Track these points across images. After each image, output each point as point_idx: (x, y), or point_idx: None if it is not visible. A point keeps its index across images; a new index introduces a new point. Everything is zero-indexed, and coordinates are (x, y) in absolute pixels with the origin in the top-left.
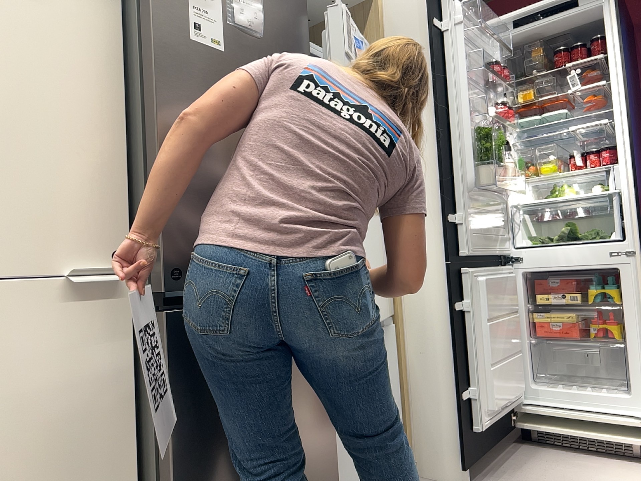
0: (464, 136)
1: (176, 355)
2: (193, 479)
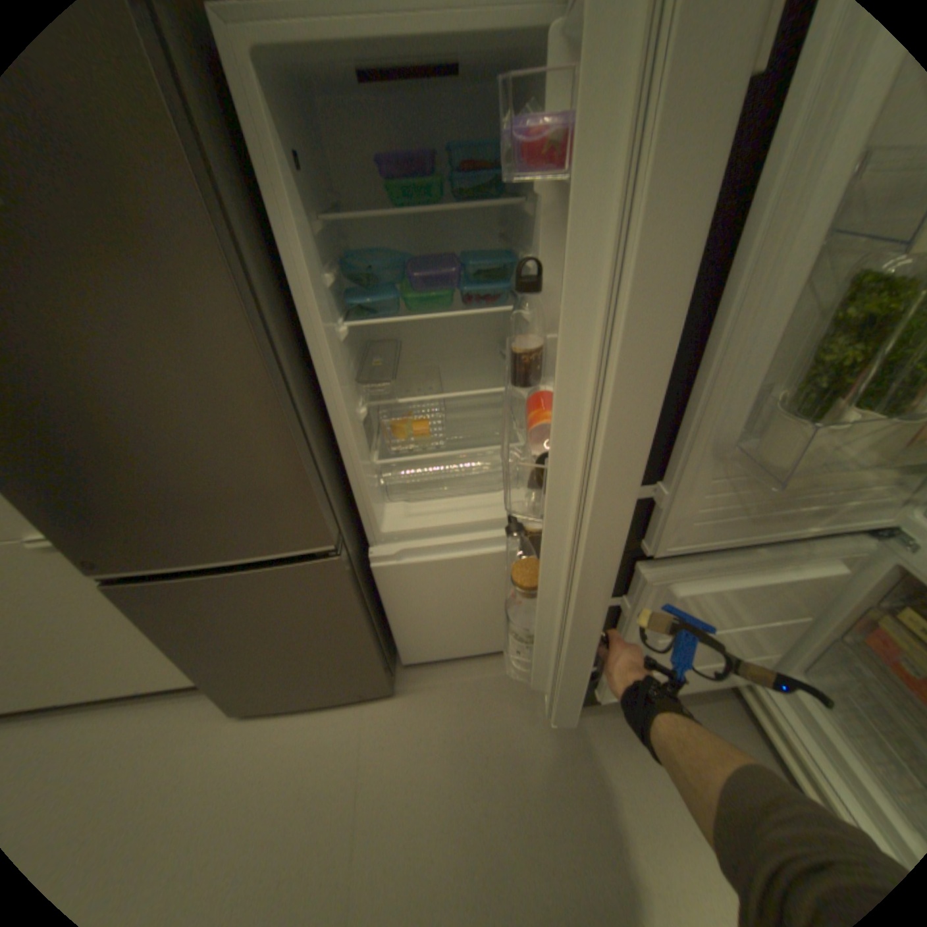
0: (765, 305)
1: (130, 608)
2: (192, 662)
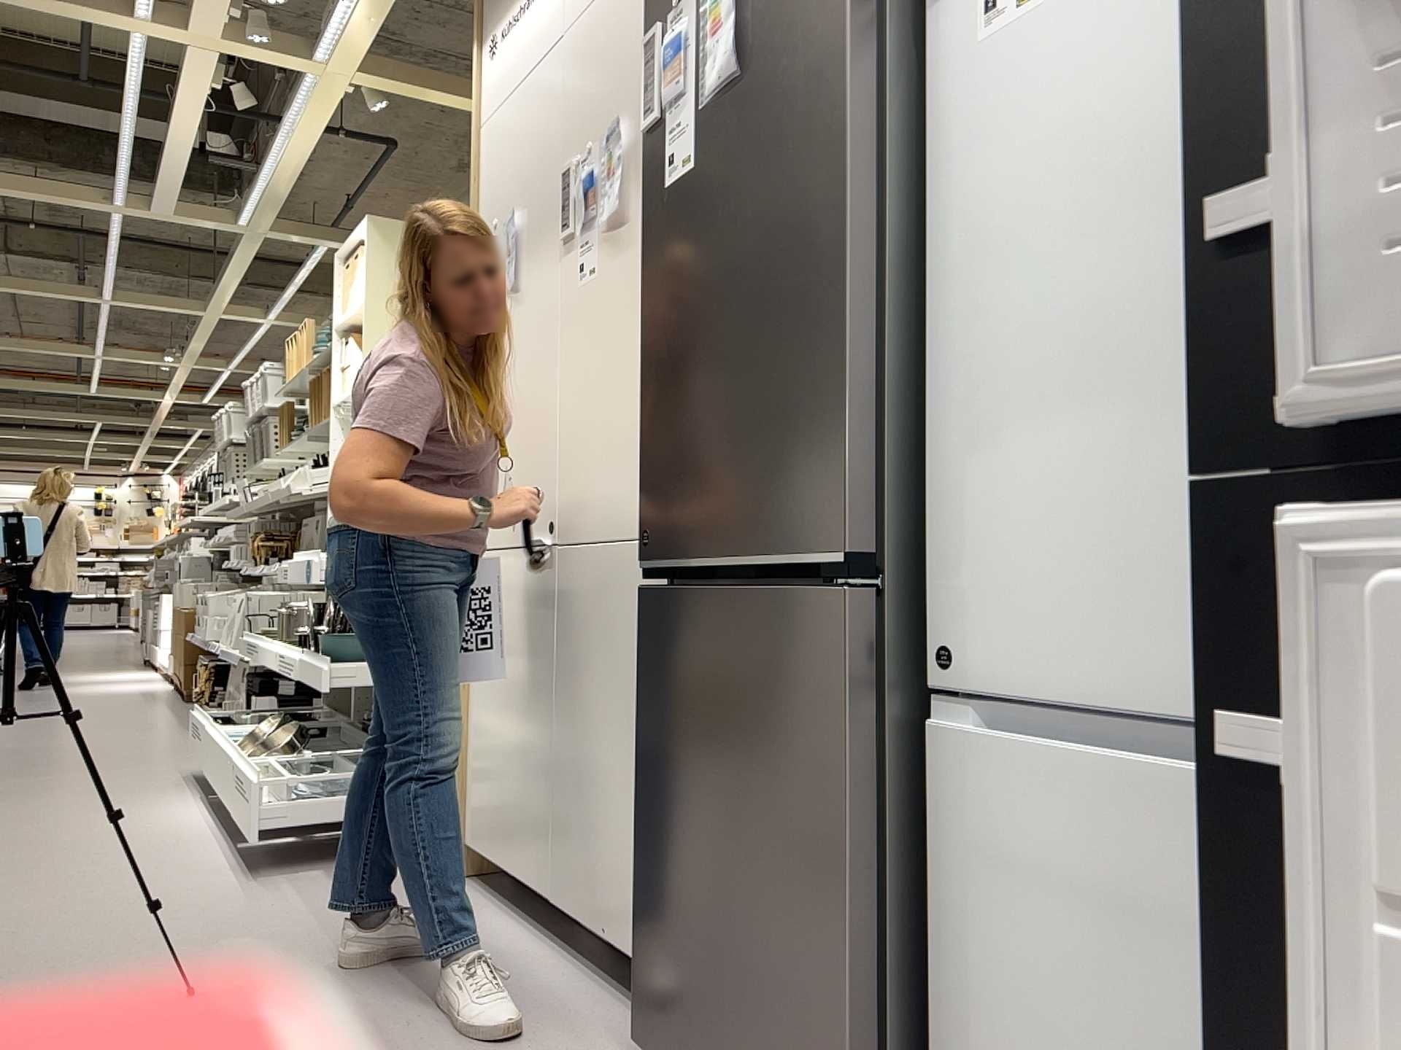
0: None
1: (644, 649)
2: (649, 823)
